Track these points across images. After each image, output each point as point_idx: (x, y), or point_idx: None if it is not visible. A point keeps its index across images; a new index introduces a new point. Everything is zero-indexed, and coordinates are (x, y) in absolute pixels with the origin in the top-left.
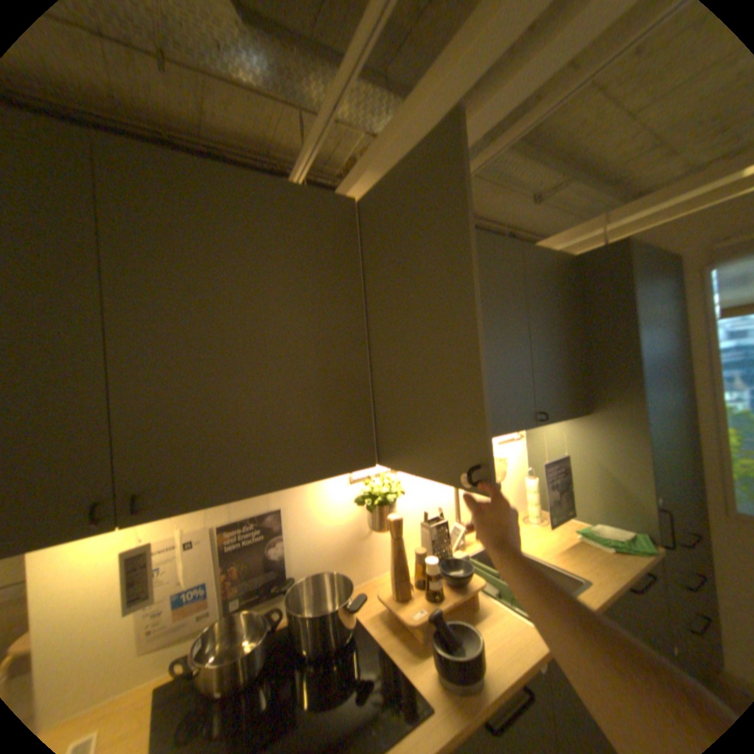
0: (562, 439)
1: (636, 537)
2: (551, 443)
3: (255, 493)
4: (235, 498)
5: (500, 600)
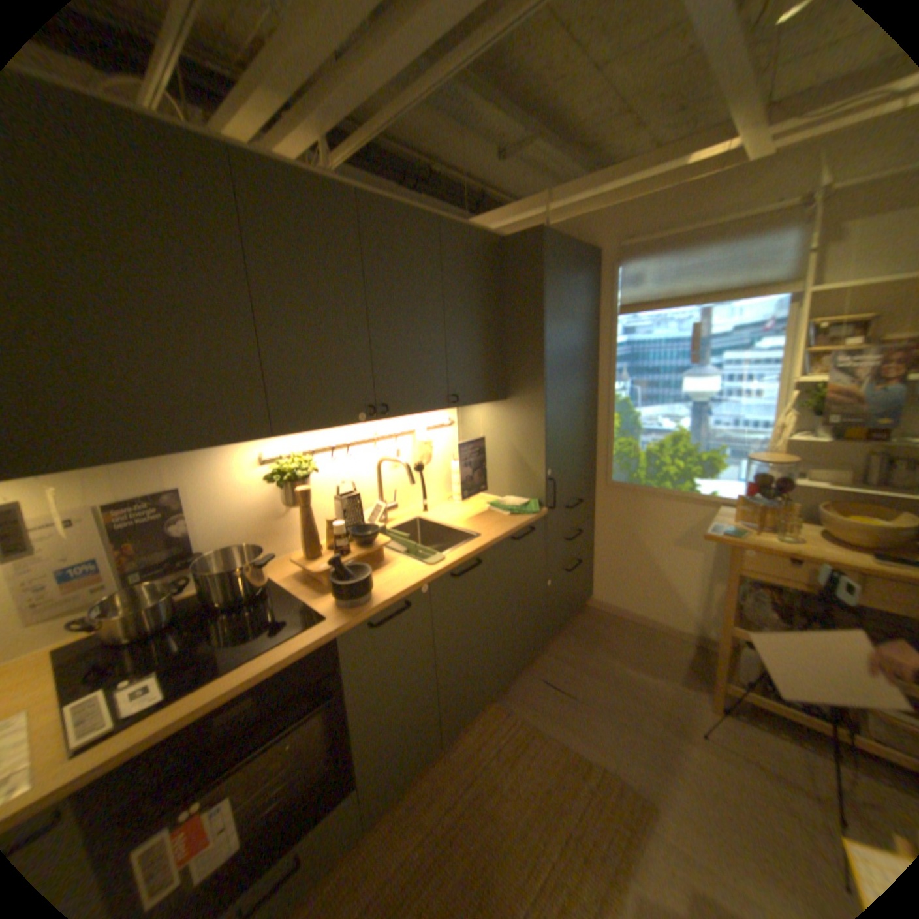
0: (485, 424)
1: (528, 502)
2: (477, 428)
3: (135, 458)
4: (112, 462)
5: (403, 553)
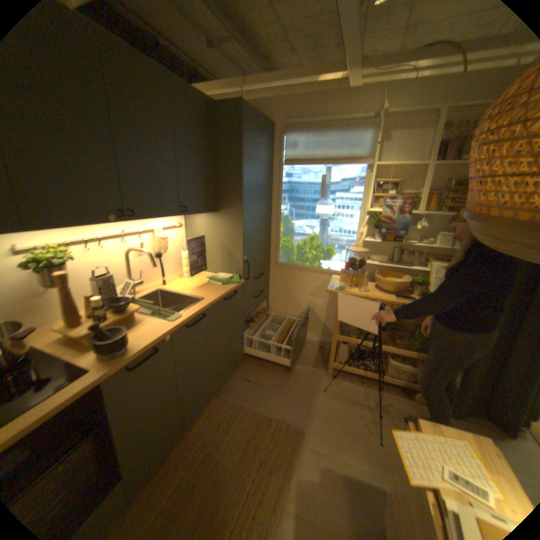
0: (204, 227)
1: (233, 276)
2: (198, 229)
3: None
4: None
5: (150, 314)
